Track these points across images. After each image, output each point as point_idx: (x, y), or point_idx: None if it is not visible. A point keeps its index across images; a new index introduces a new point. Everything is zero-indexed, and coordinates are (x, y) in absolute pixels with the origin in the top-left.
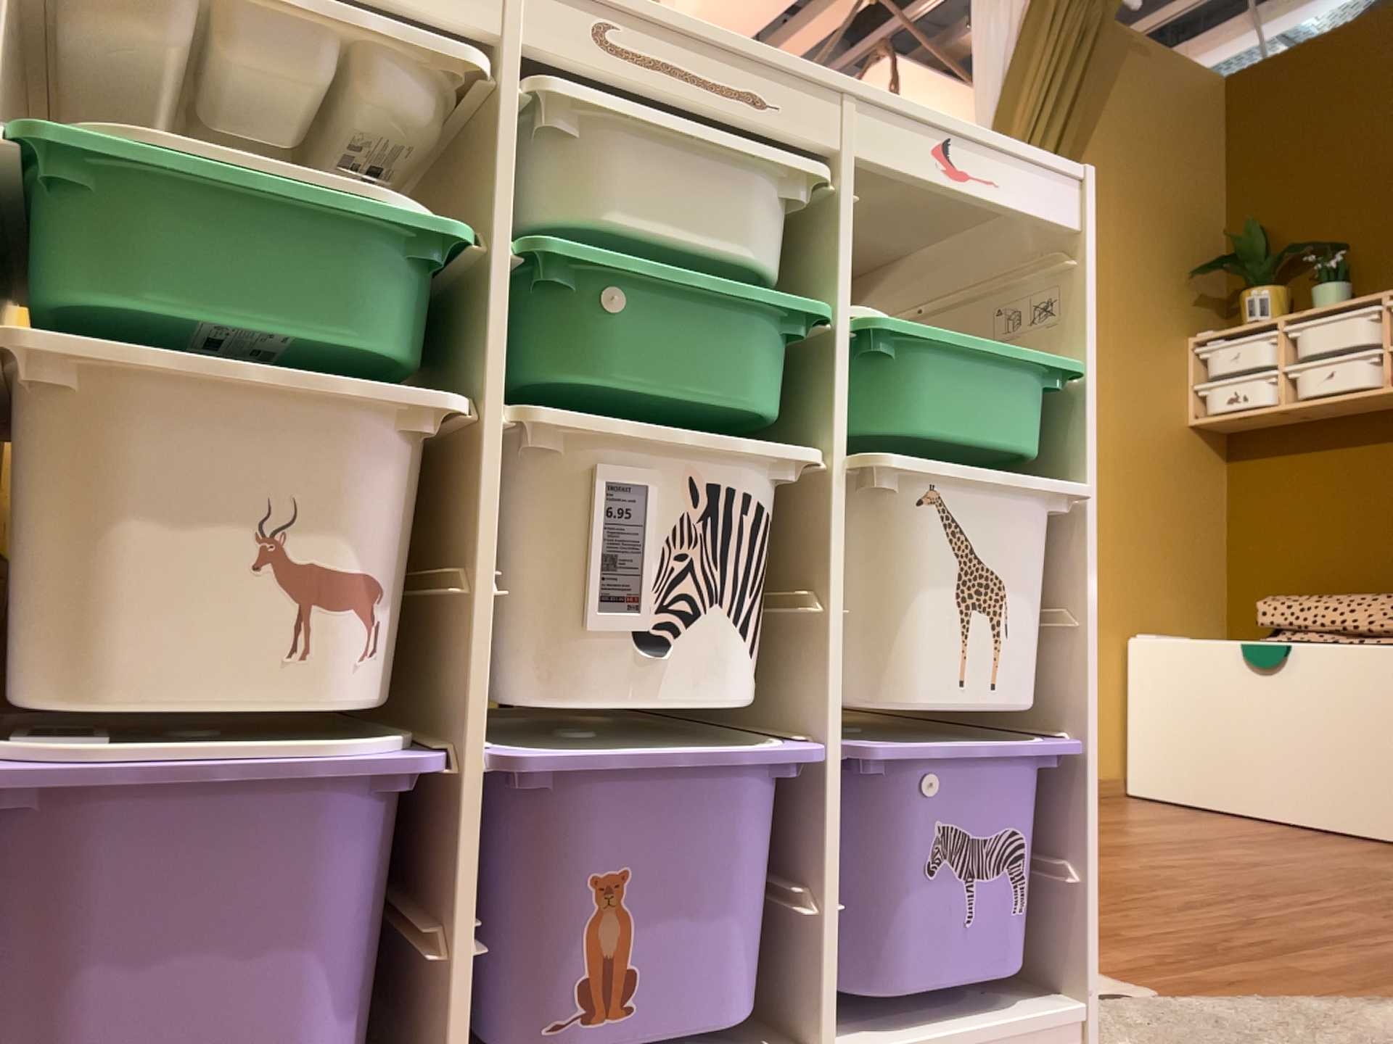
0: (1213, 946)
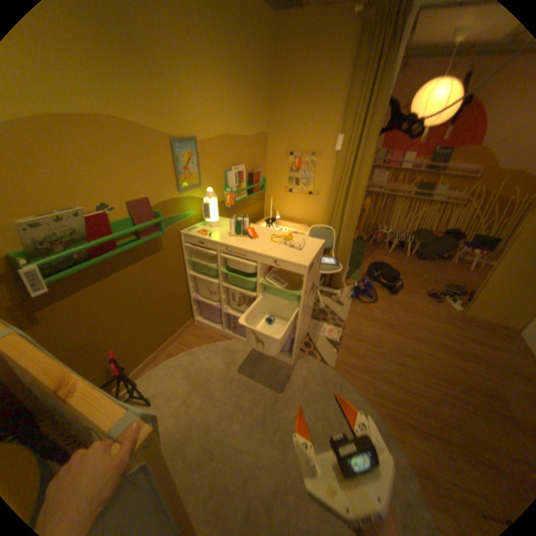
0: (370, 373)
